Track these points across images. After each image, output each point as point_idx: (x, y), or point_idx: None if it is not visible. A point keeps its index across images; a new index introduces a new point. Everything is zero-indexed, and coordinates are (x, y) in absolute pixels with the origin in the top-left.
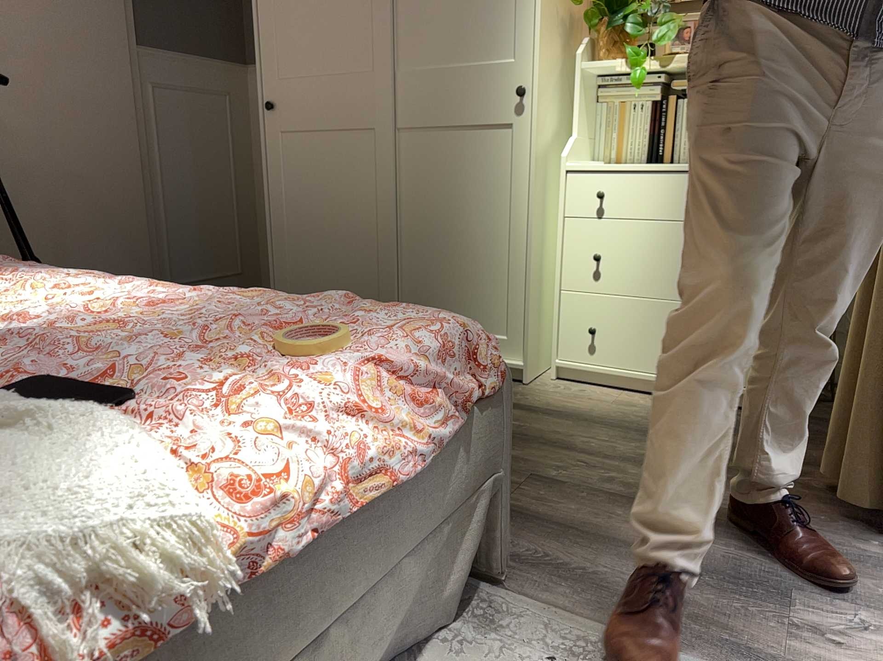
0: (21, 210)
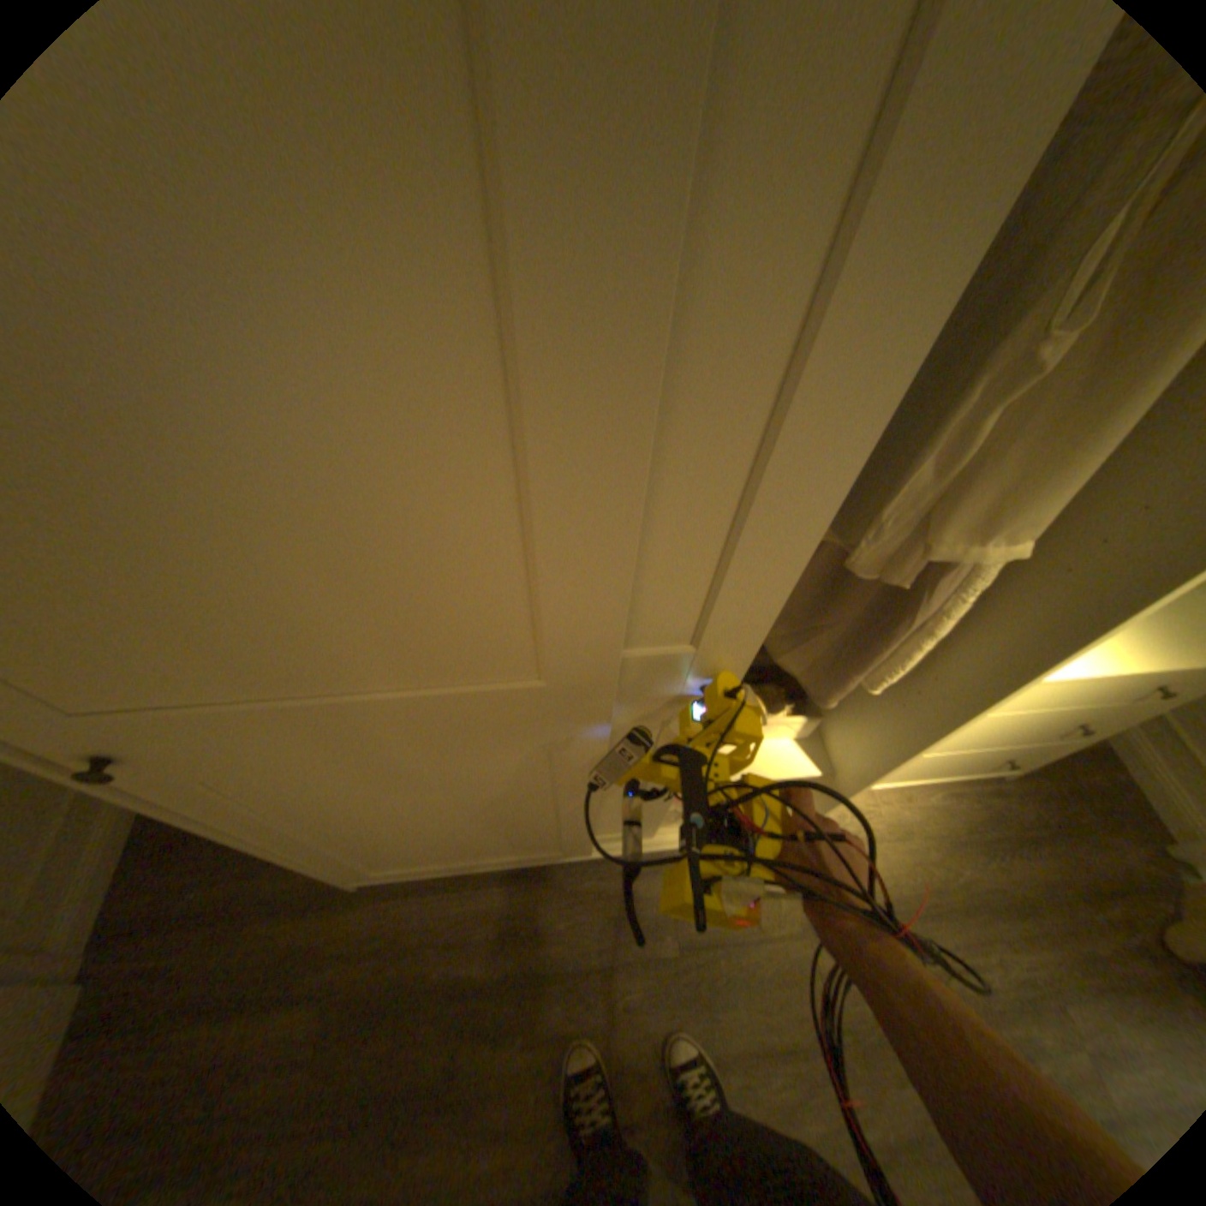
0: None
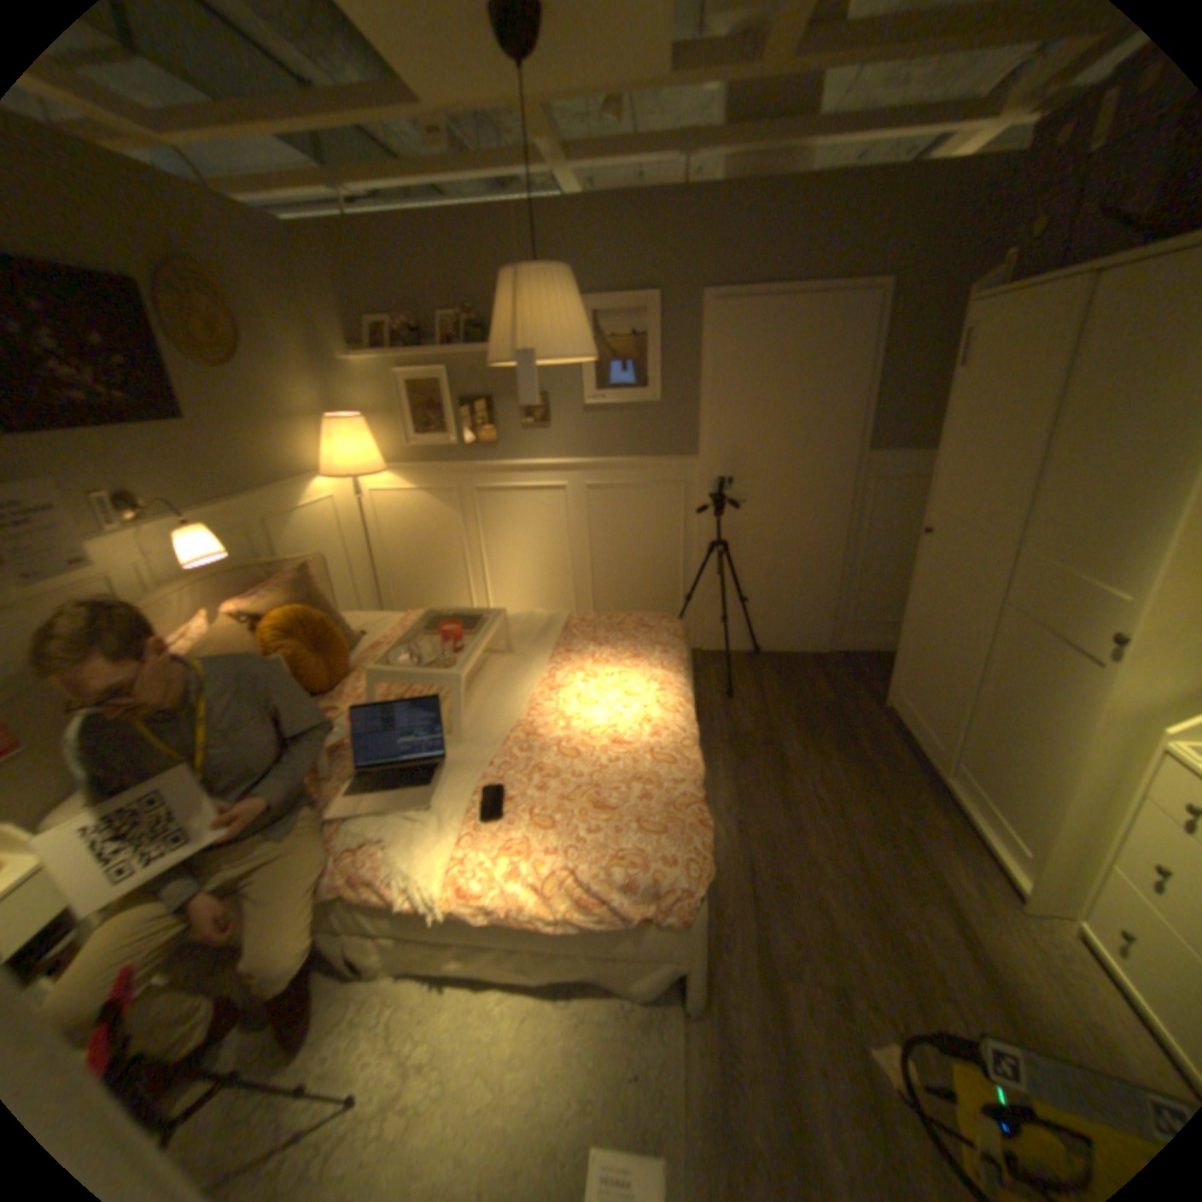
0: (748, 565)
